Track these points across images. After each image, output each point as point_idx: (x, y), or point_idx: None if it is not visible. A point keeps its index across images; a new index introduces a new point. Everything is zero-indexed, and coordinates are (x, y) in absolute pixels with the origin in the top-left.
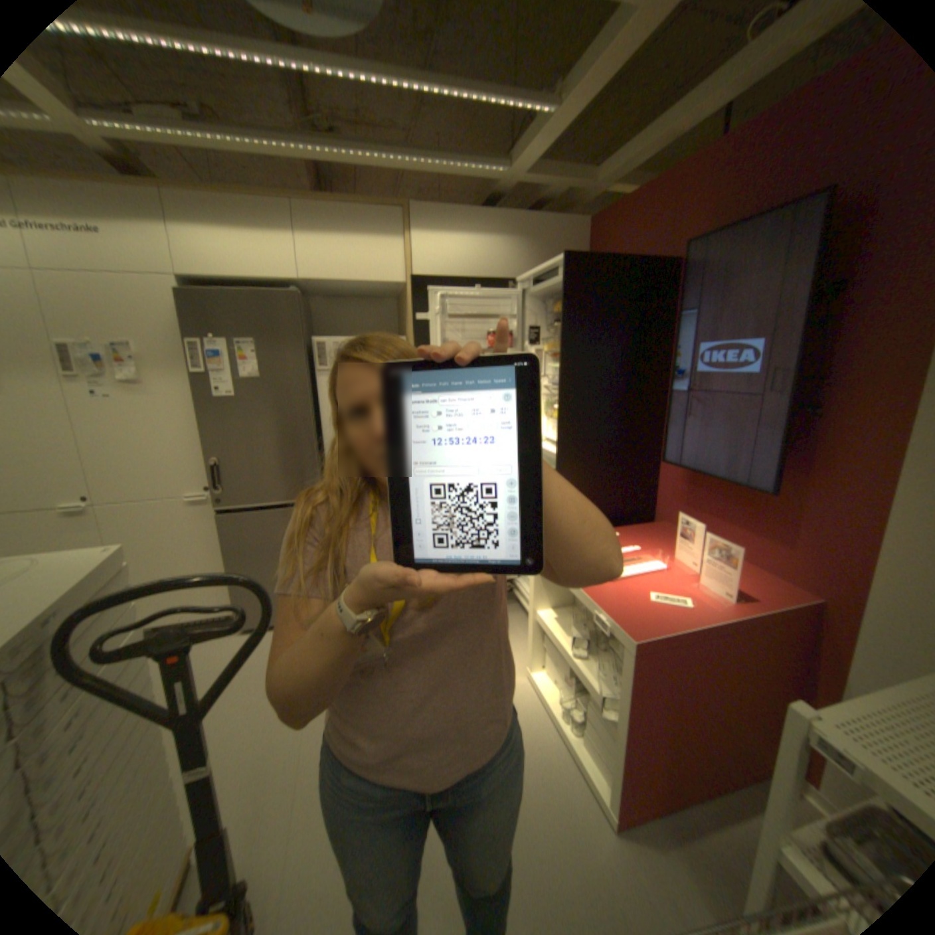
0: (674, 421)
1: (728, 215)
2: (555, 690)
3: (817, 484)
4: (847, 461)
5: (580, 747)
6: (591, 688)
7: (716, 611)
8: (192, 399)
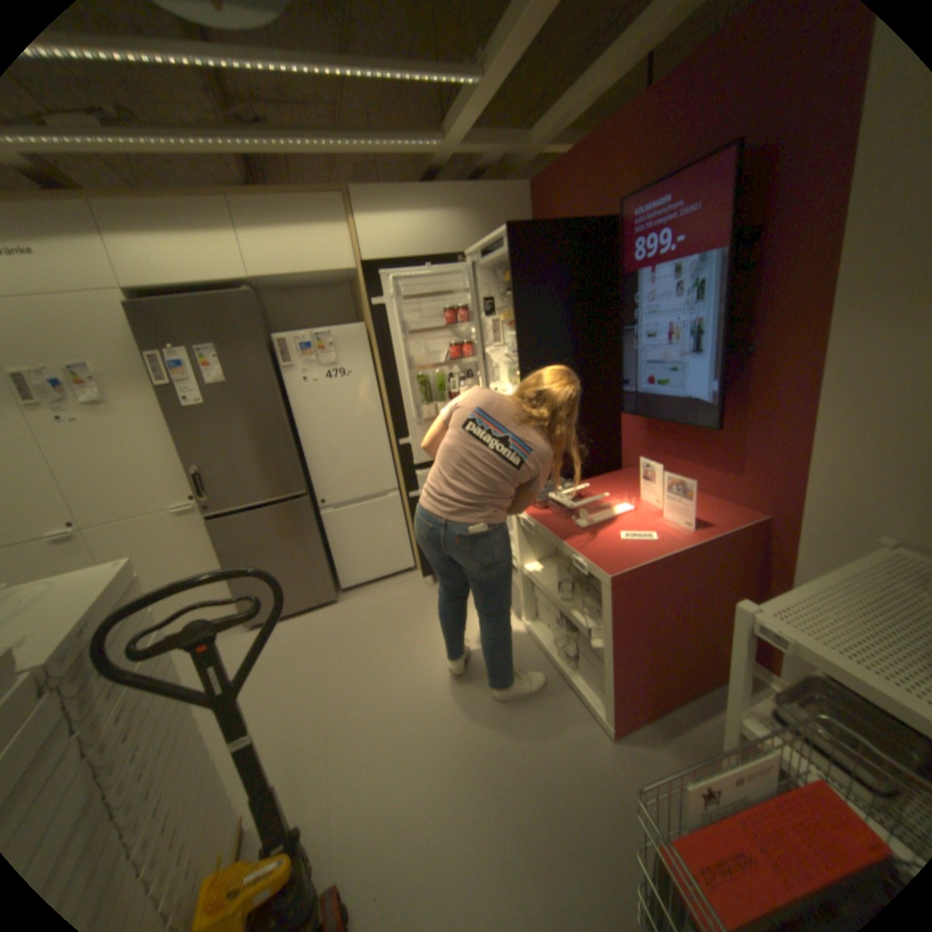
0: (627, 373)
1: (655, 171)
2: (549, 632)
3: (754, 415)
4: (777, 391)
5: (576, 677)
6: (579, 624)
7: (678, 540)
8: (161, 412)
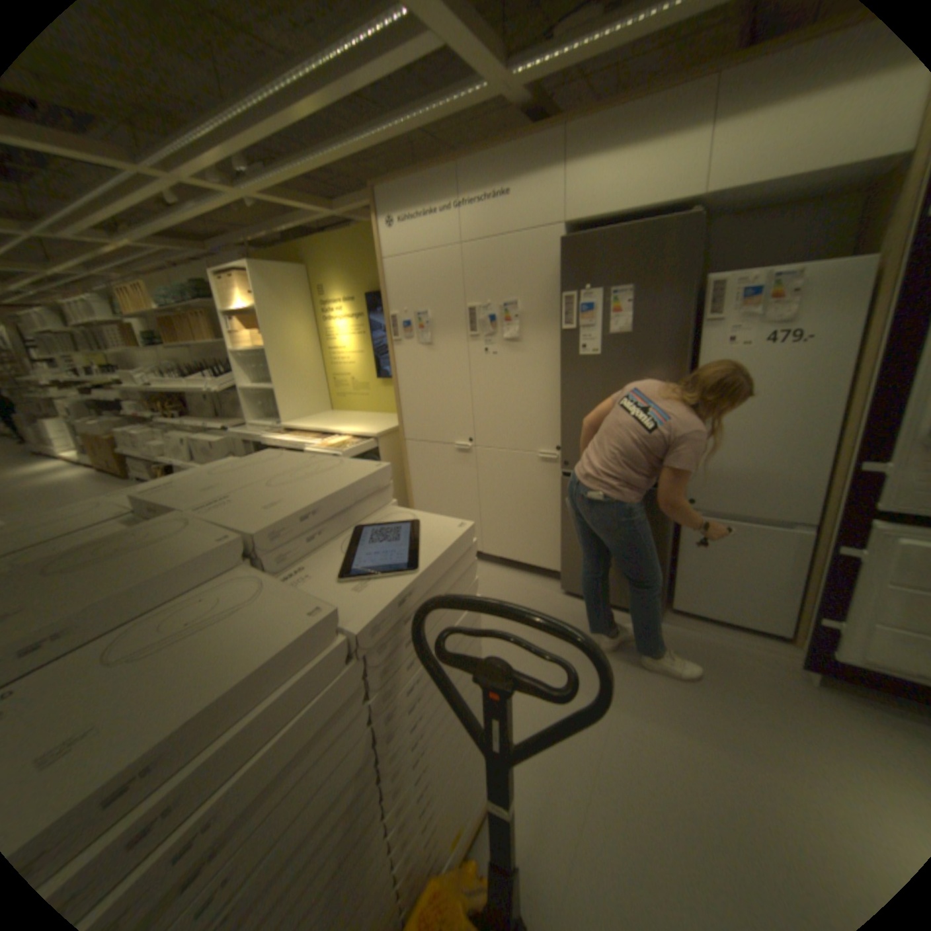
0: None
1: None
2: None
3: None
4: None
5: None
6: None
7: None
8: (559, 357)
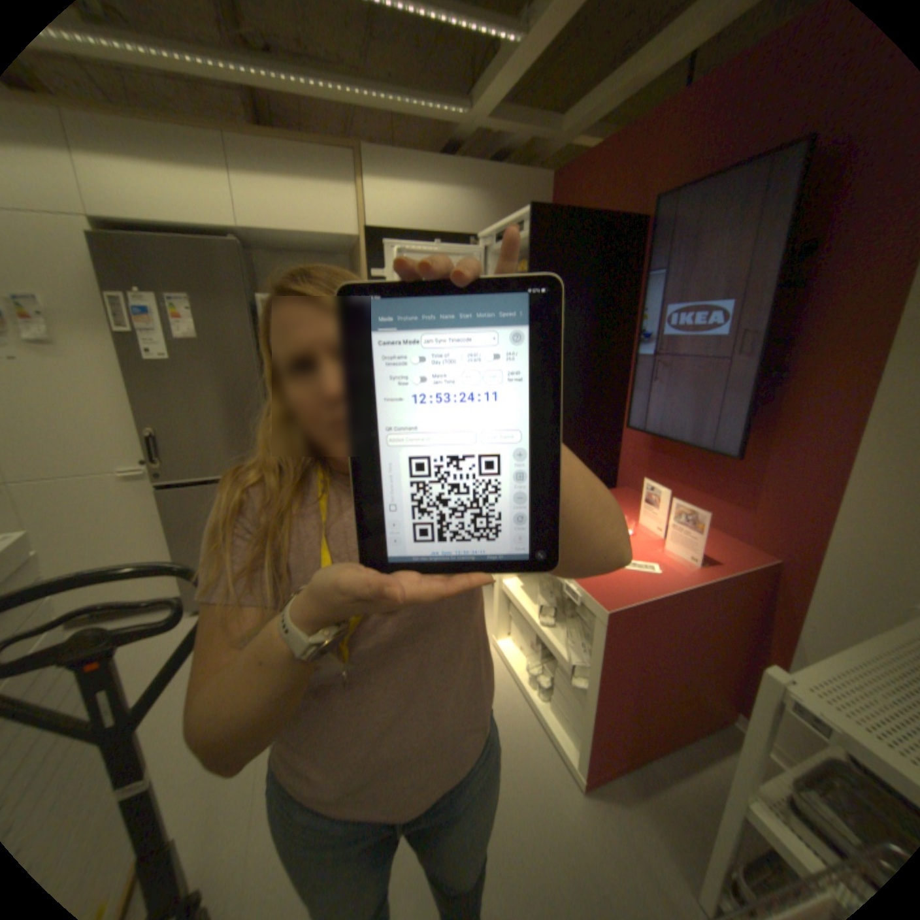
0: (639, 386)
1: (698, 170)
2: (521, 657)
3: (779, 447)
4: (810, 424)
5: (547, 712)
6: (559, 656)
7: (682, 576)
8: (118, 362)
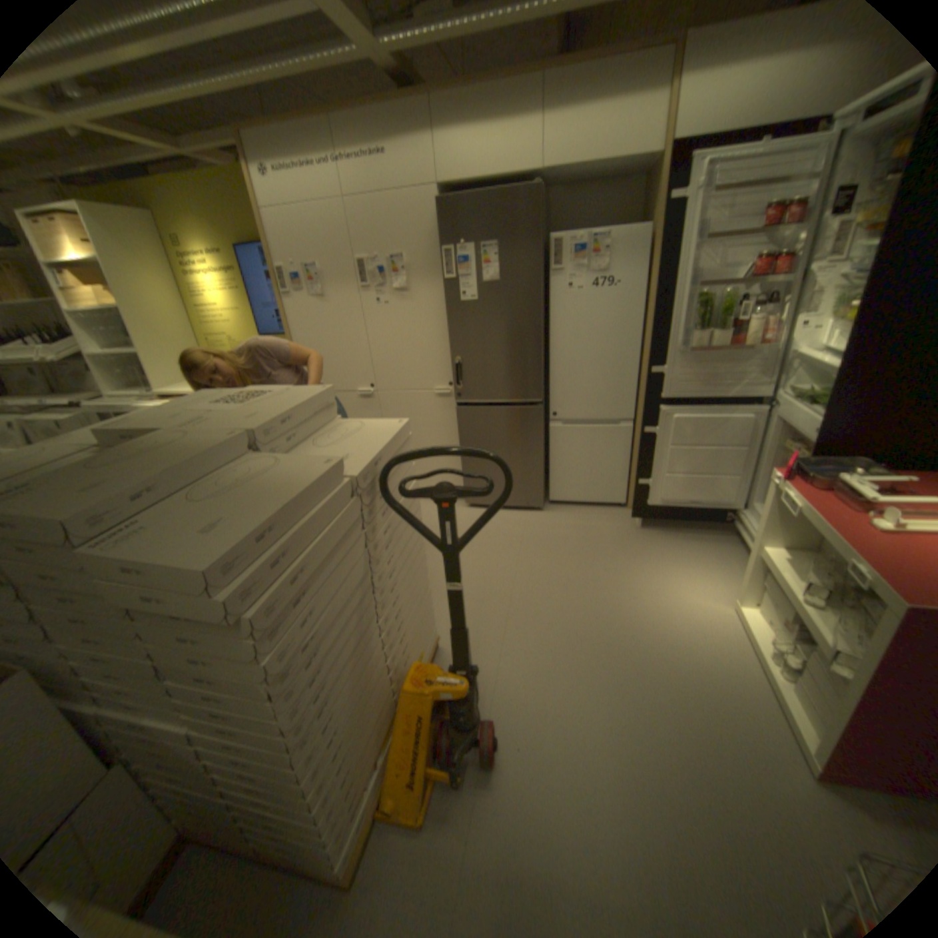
0: None
1: None
2: (770, 630)
3: None
4: None
5: (791, 691)
6: (823, 640)
7: None
8: (444, 304)
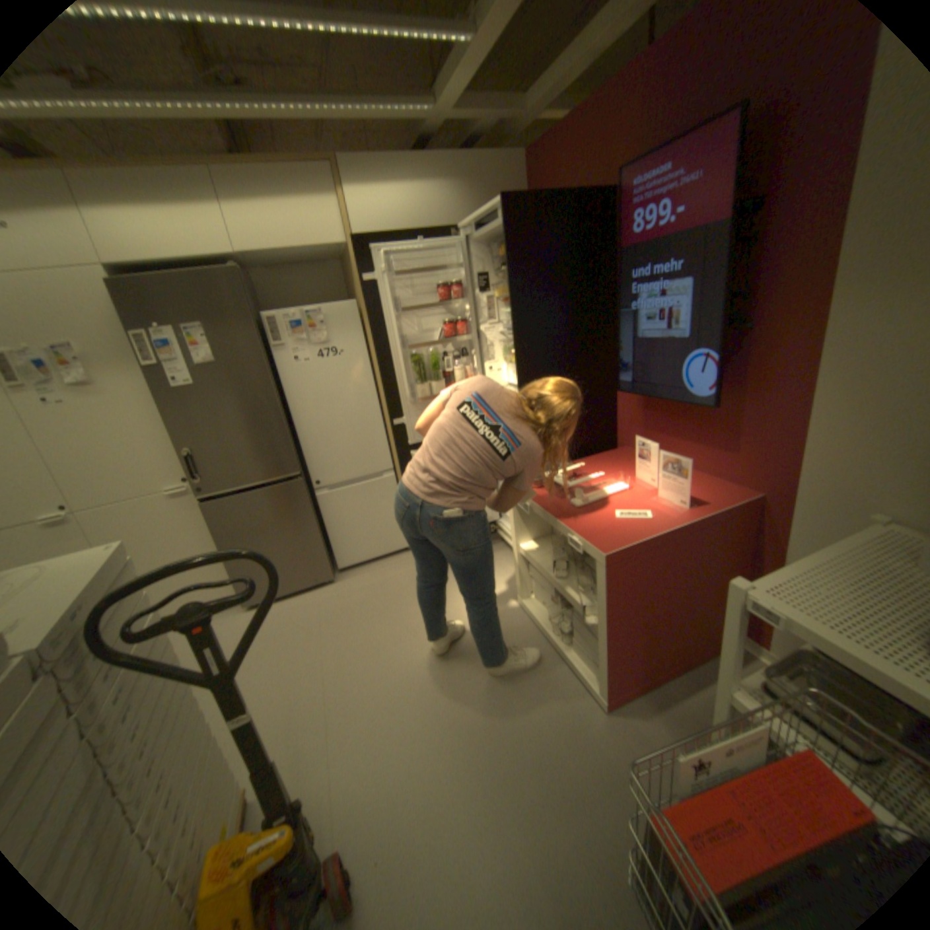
0: (623, 351)
1: (655, 138)
2: (544, 610)
3: (751, 392)
4: (775, 368)
5: (570, 652)
6: (574, 602)
7: (673, 518)
8: (150, 393)
